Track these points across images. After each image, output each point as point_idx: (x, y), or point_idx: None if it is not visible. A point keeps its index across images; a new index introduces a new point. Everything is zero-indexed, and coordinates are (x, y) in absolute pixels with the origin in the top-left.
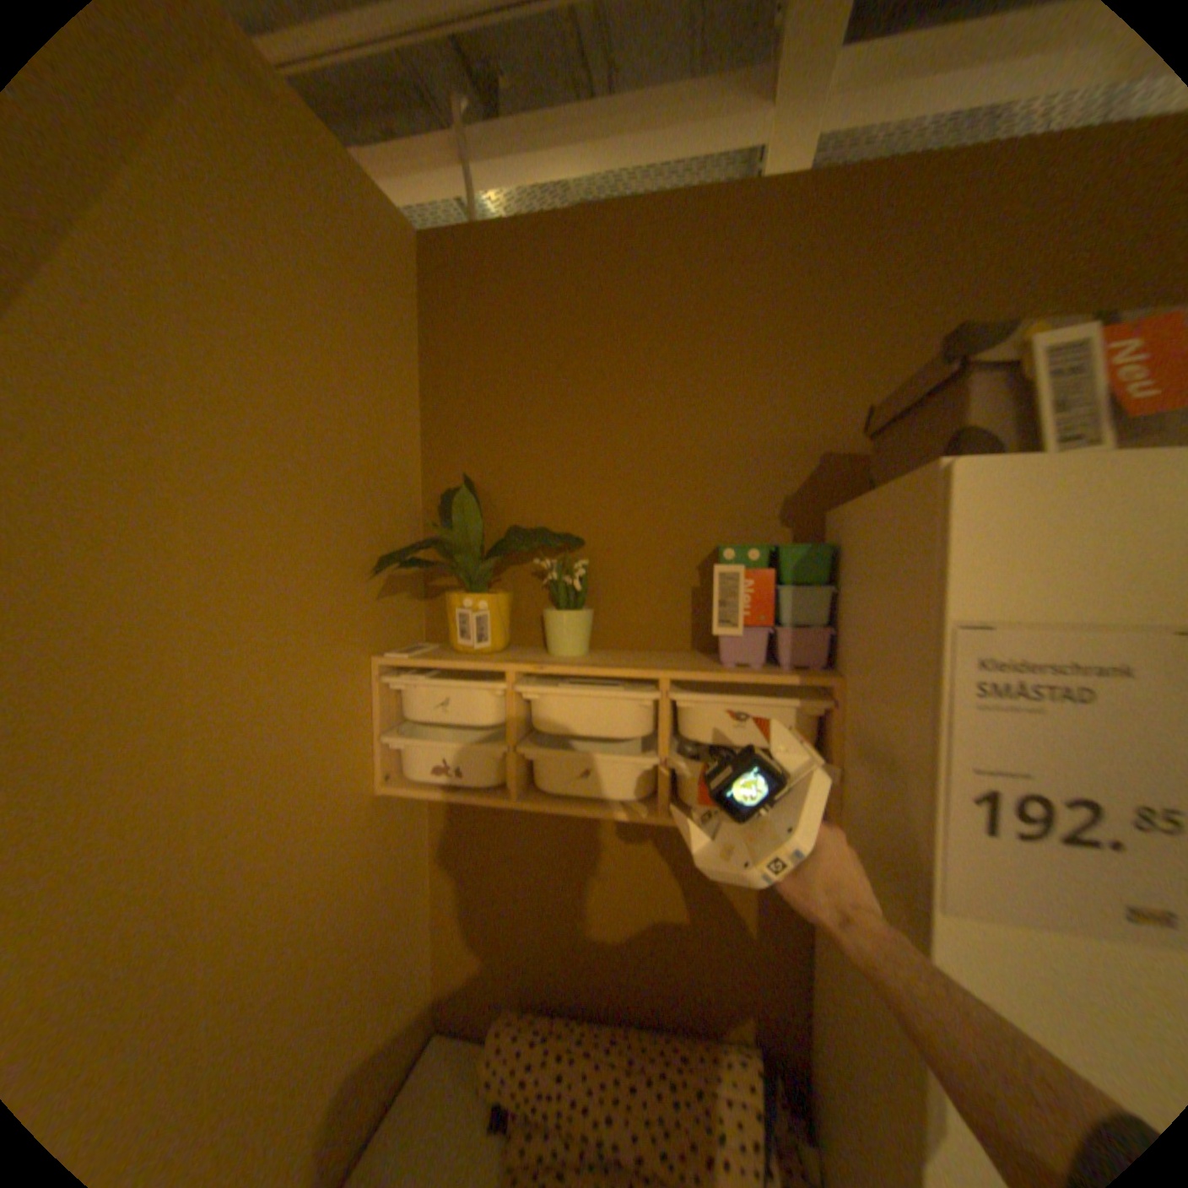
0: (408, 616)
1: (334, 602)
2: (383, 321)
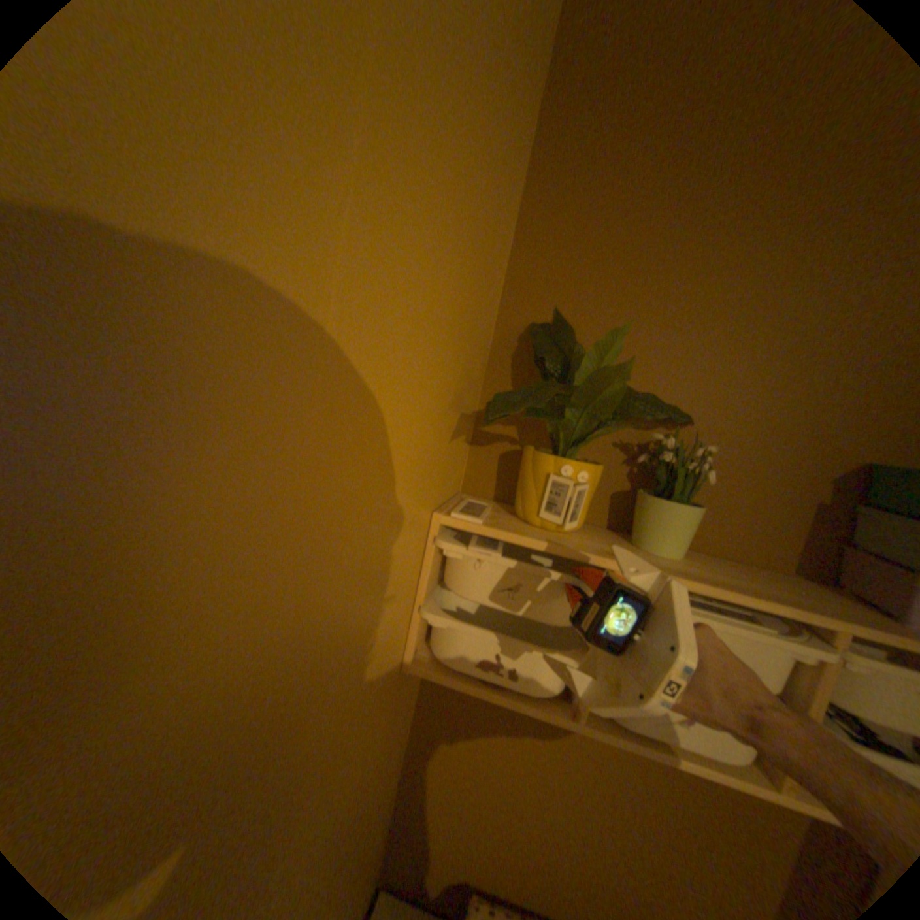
0: (460, 461)
1: (429, 442)
2: (530, 79)
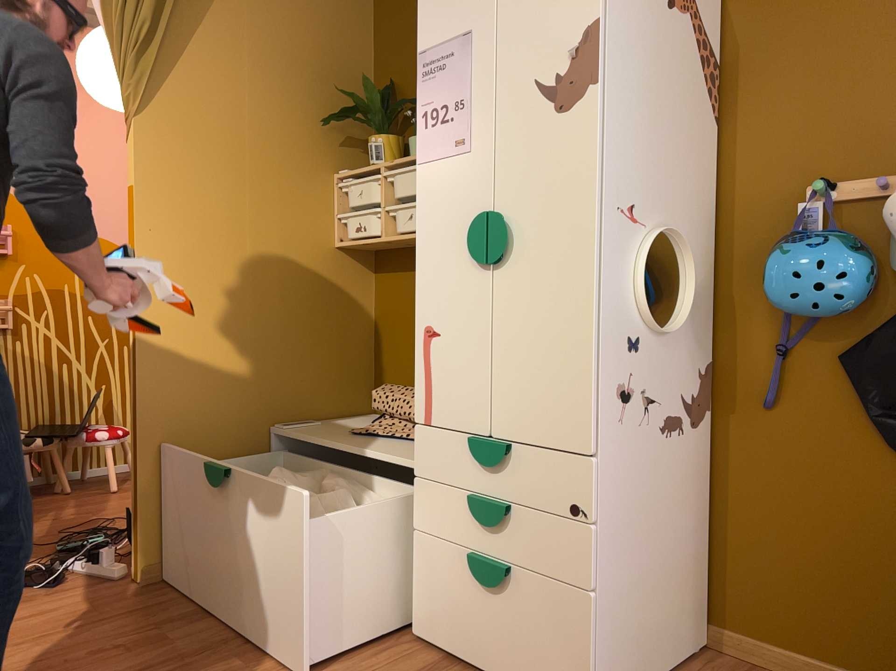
0: (360, 163)
1: (311, 140)
2: (347, 5)
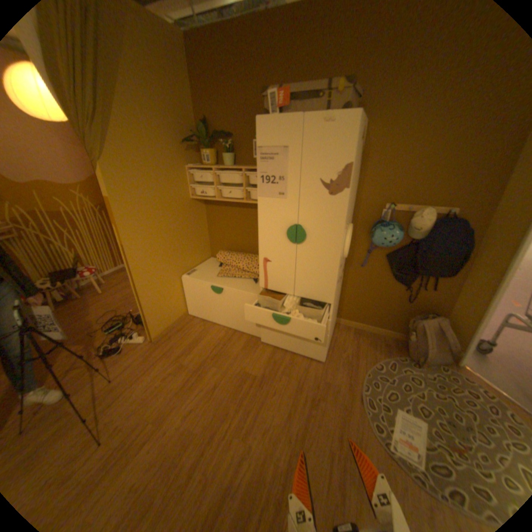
0: (193, 157)
1: (173, 152)
2: (175, 70)
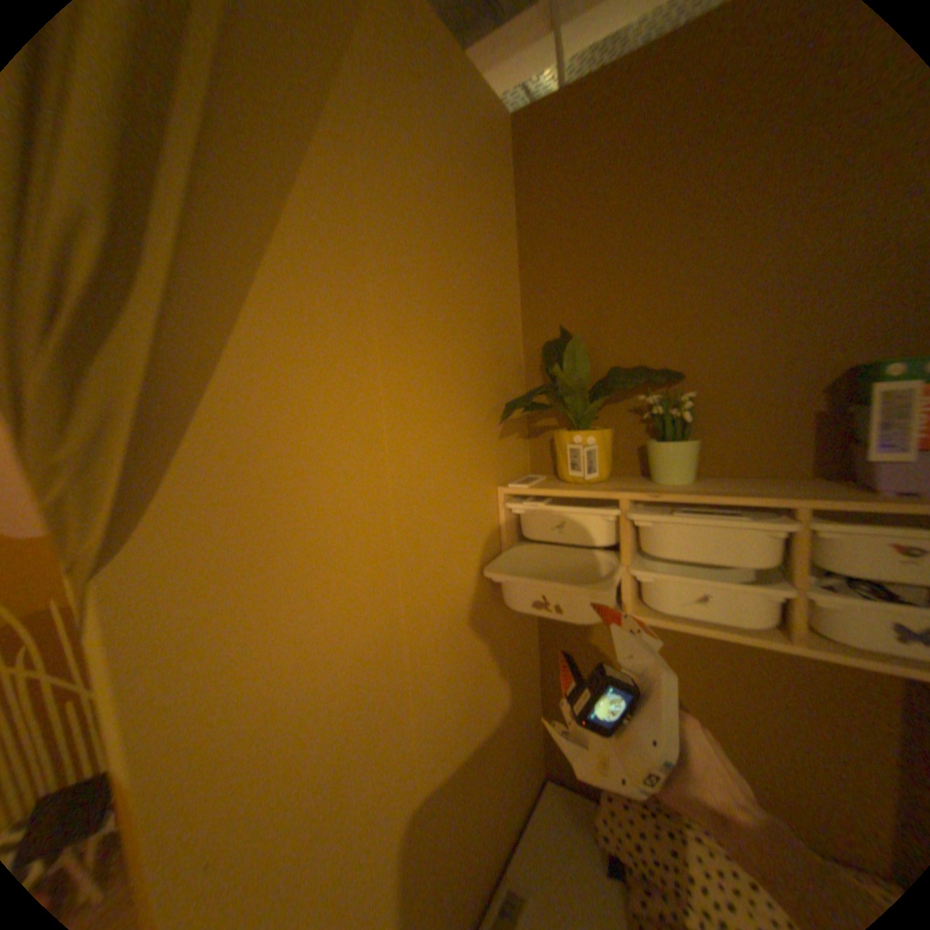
0: (518, 452)
1: (472, 443)
2: (491, 199)
